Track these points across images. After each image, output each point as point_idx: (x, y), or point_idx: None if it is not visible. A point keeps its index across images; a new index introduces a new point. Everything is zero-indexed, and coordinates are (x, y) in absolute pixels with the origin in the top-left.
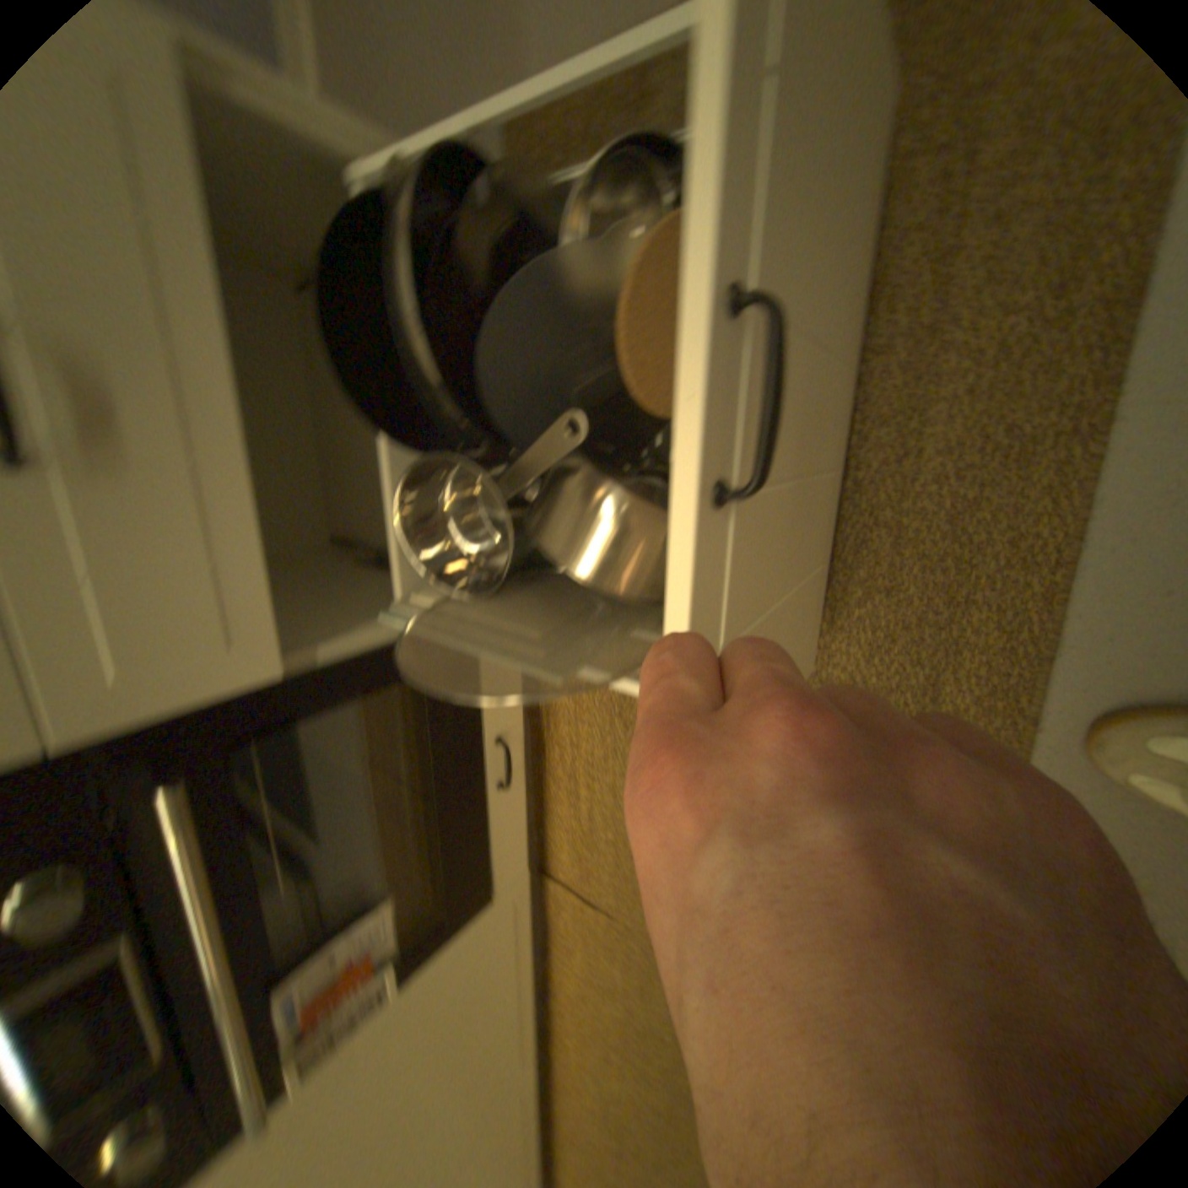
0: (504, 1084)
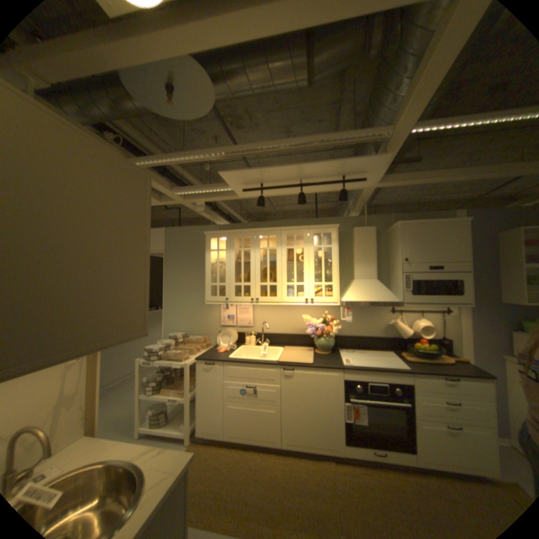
0: (292, 437)
